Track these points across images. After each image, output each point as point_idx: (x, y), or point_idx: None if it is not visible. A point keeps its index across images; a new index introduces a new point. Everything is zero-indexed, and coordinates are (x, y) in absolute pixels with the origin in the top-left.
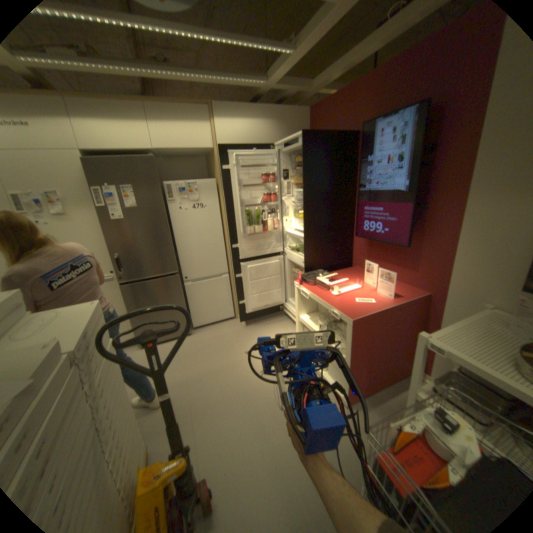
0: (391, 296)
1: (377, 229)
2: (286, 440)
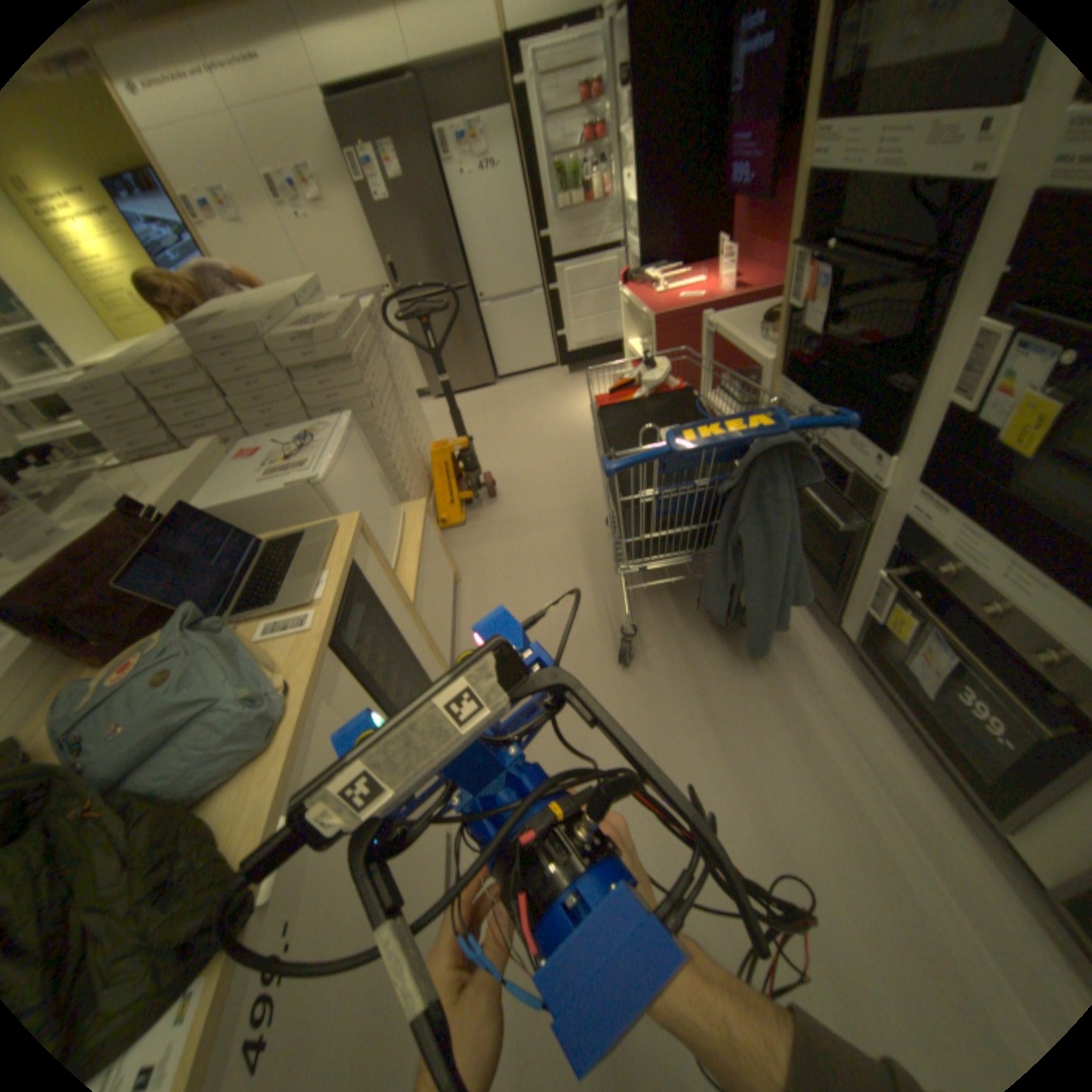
0: (740, 289)
1: (745, 175)
2: (580, 466)
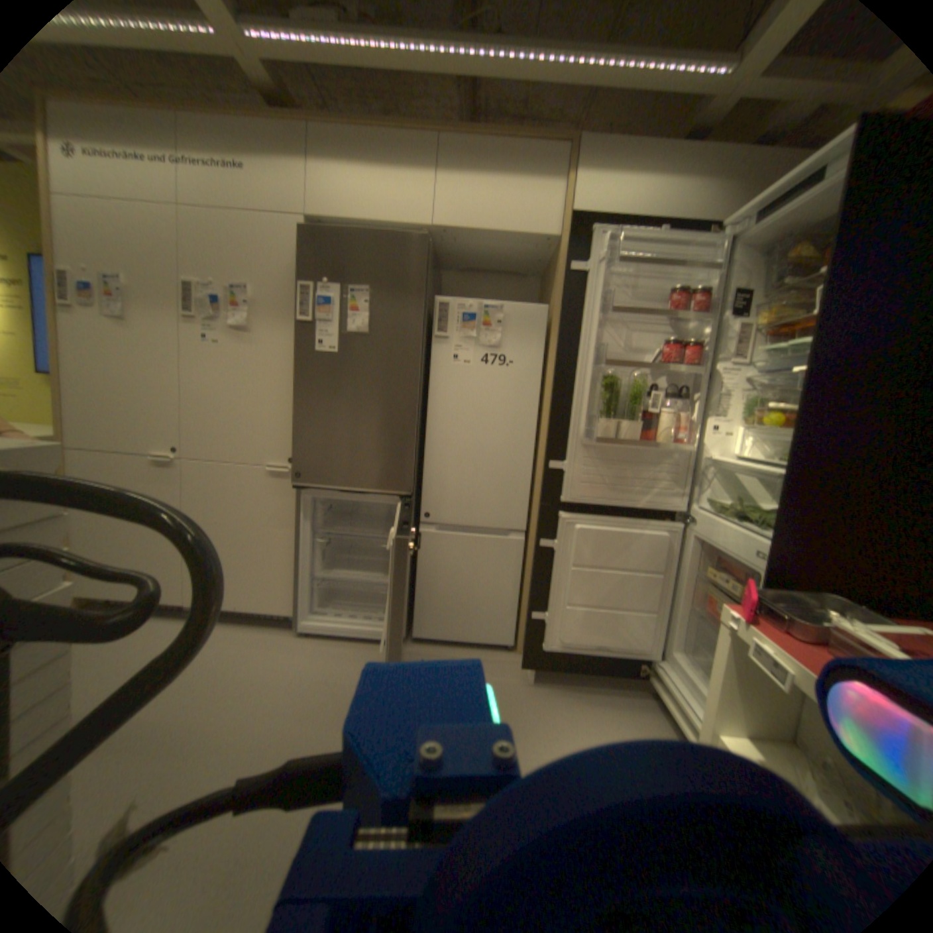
0: None
1: None
2: None
